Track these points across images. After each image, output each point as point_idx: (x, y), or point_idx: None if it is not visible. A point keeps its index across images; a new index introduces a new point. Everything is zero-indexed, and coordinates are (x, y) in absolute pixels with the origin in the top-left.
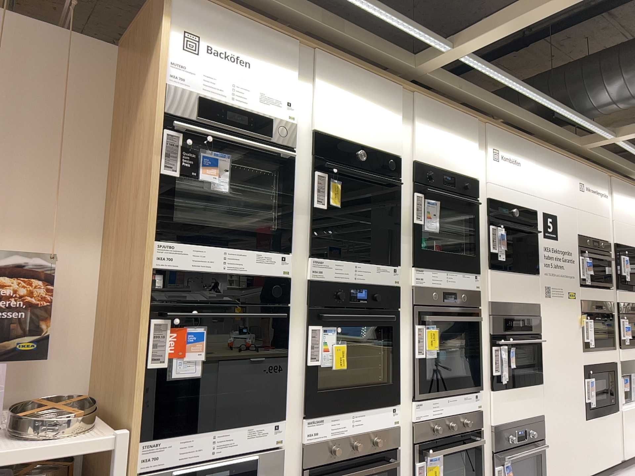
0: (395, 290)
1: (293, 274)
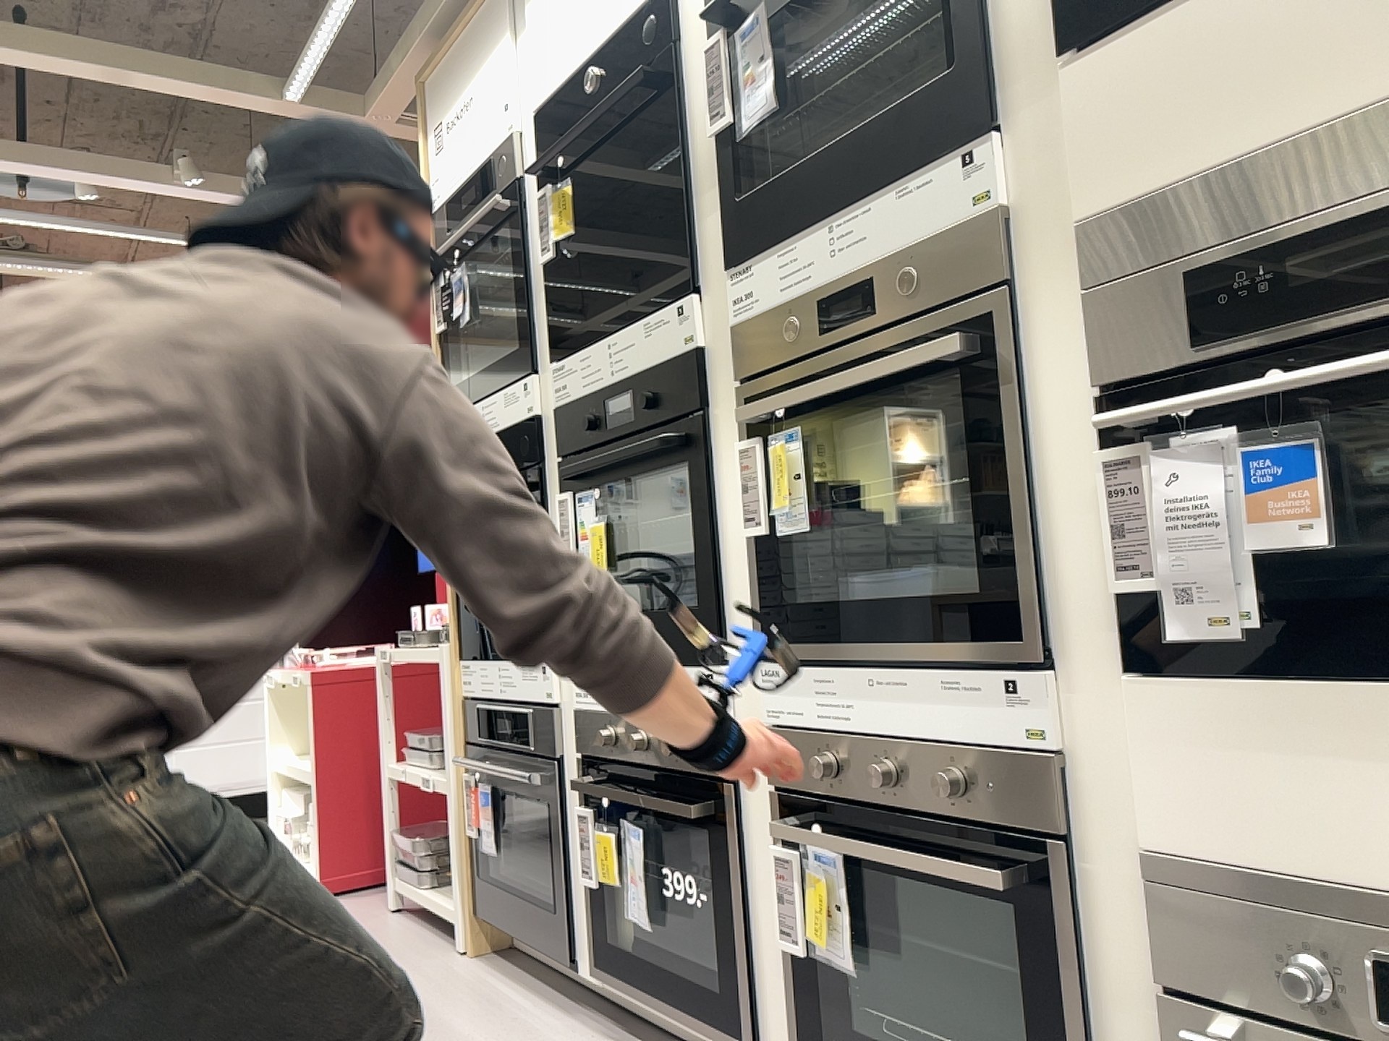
0: (692, 365)
1: (540, 409)
